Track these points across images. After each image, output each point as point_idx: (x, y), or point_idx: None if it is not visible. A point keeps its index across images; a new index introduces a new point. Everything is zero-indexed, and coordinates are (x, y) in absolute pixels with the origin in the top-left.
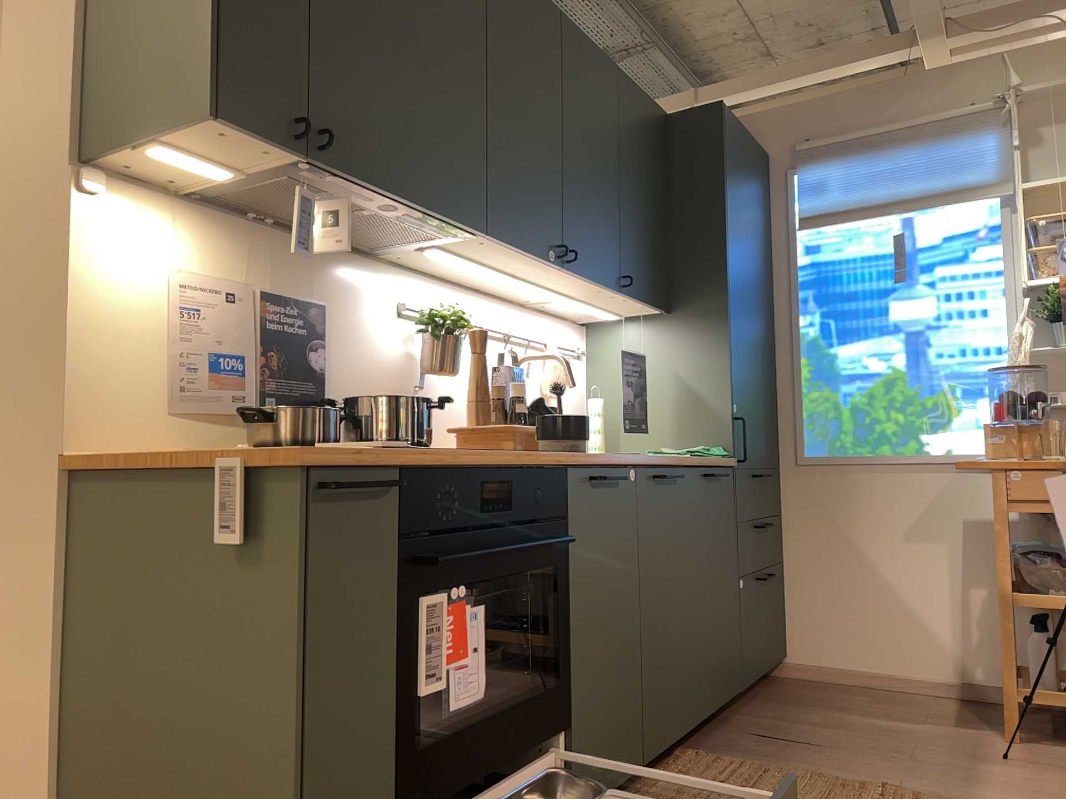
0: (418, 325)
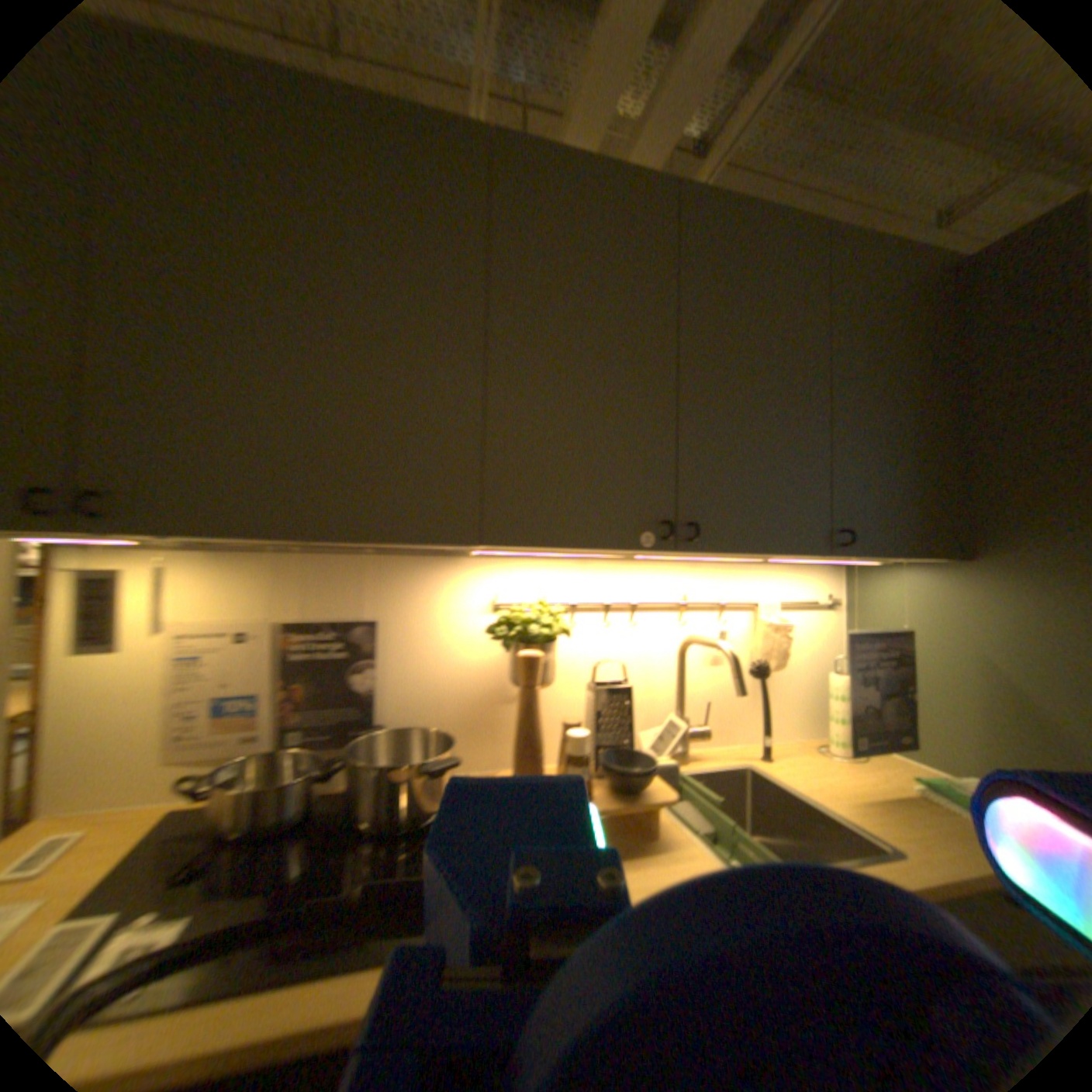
0: (495, 630)
